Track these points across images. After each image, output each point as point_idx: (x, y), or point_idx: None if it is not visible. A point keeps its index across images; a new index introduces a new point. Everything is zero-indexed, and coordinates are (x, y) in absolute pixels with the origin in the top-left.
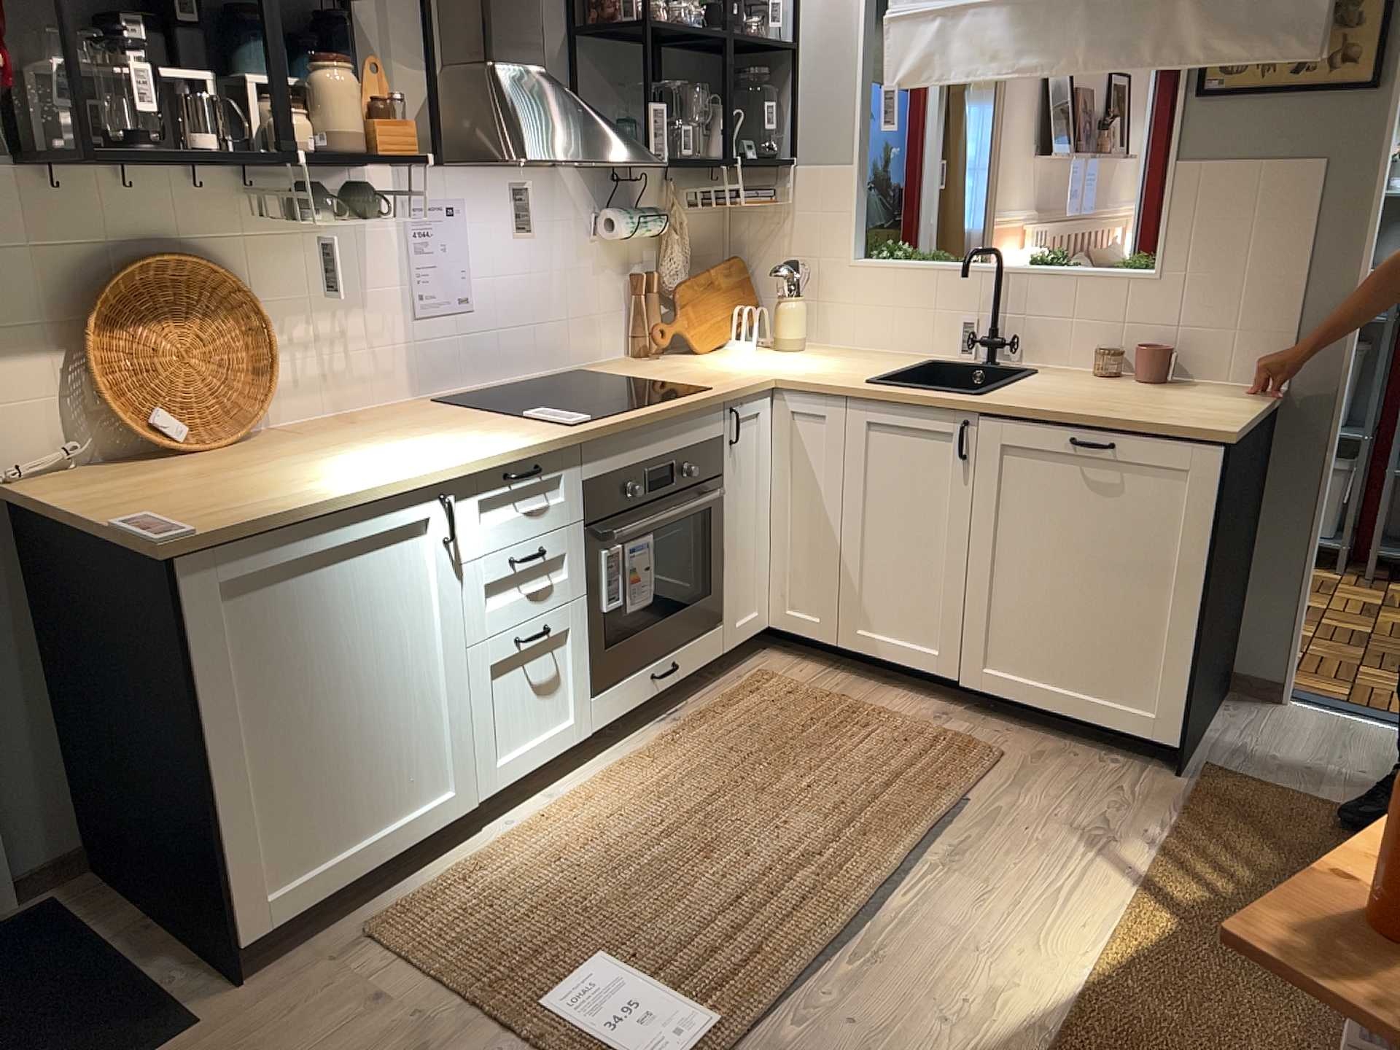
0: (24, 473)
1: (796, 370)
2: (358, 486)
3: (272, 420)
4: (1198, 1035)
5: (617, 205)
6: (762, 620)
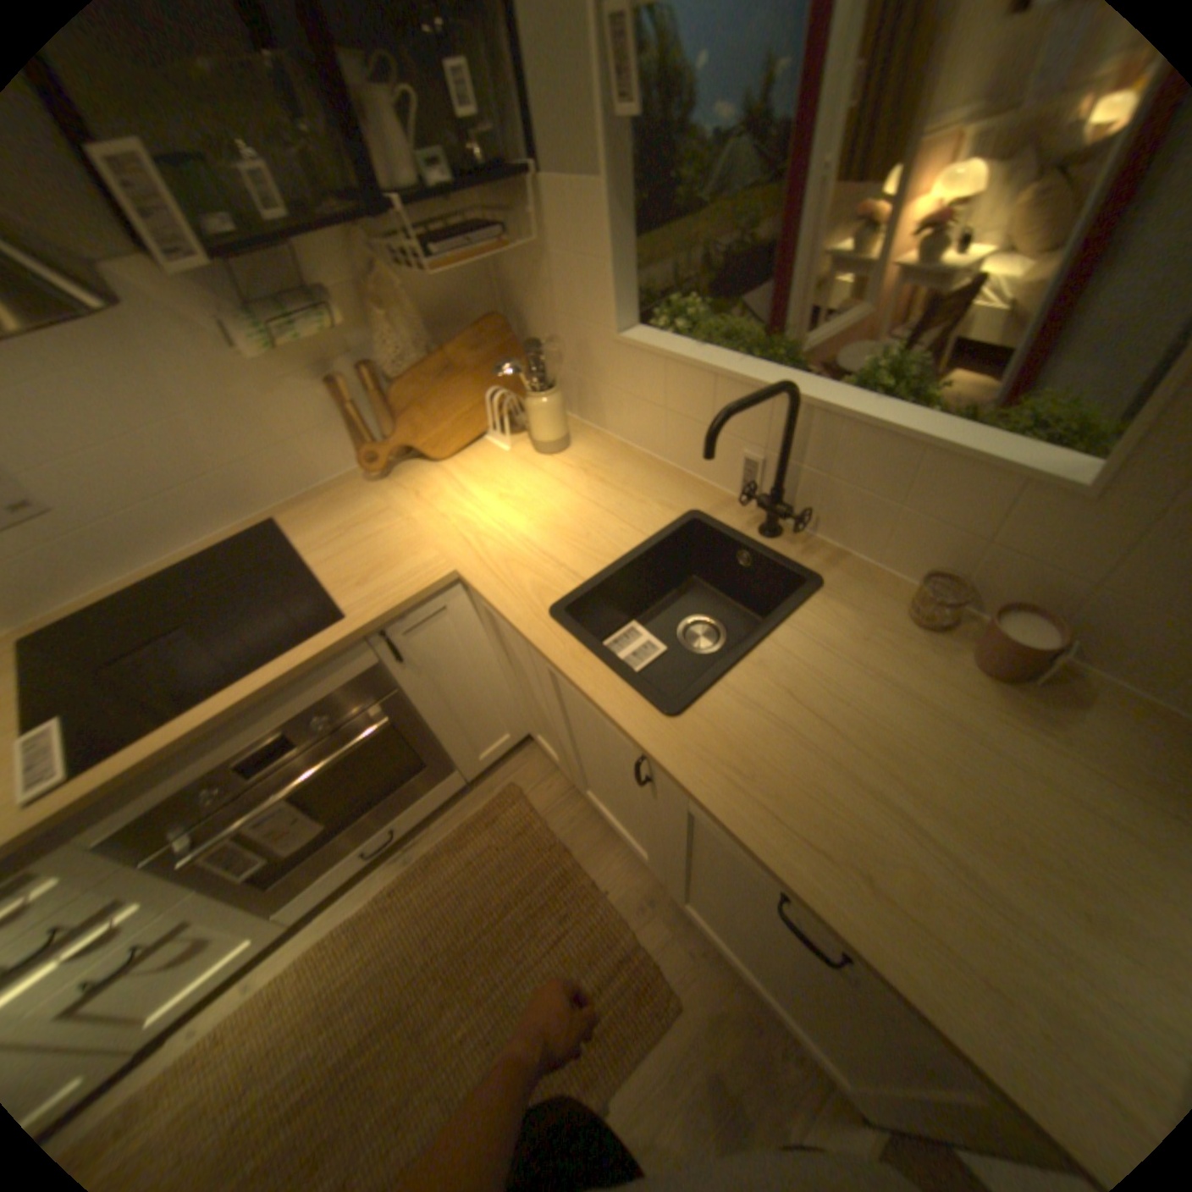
0: None
1: (504, 532)
2: None
3: None
4: None
5: (267, 286)
6: (512, 736)
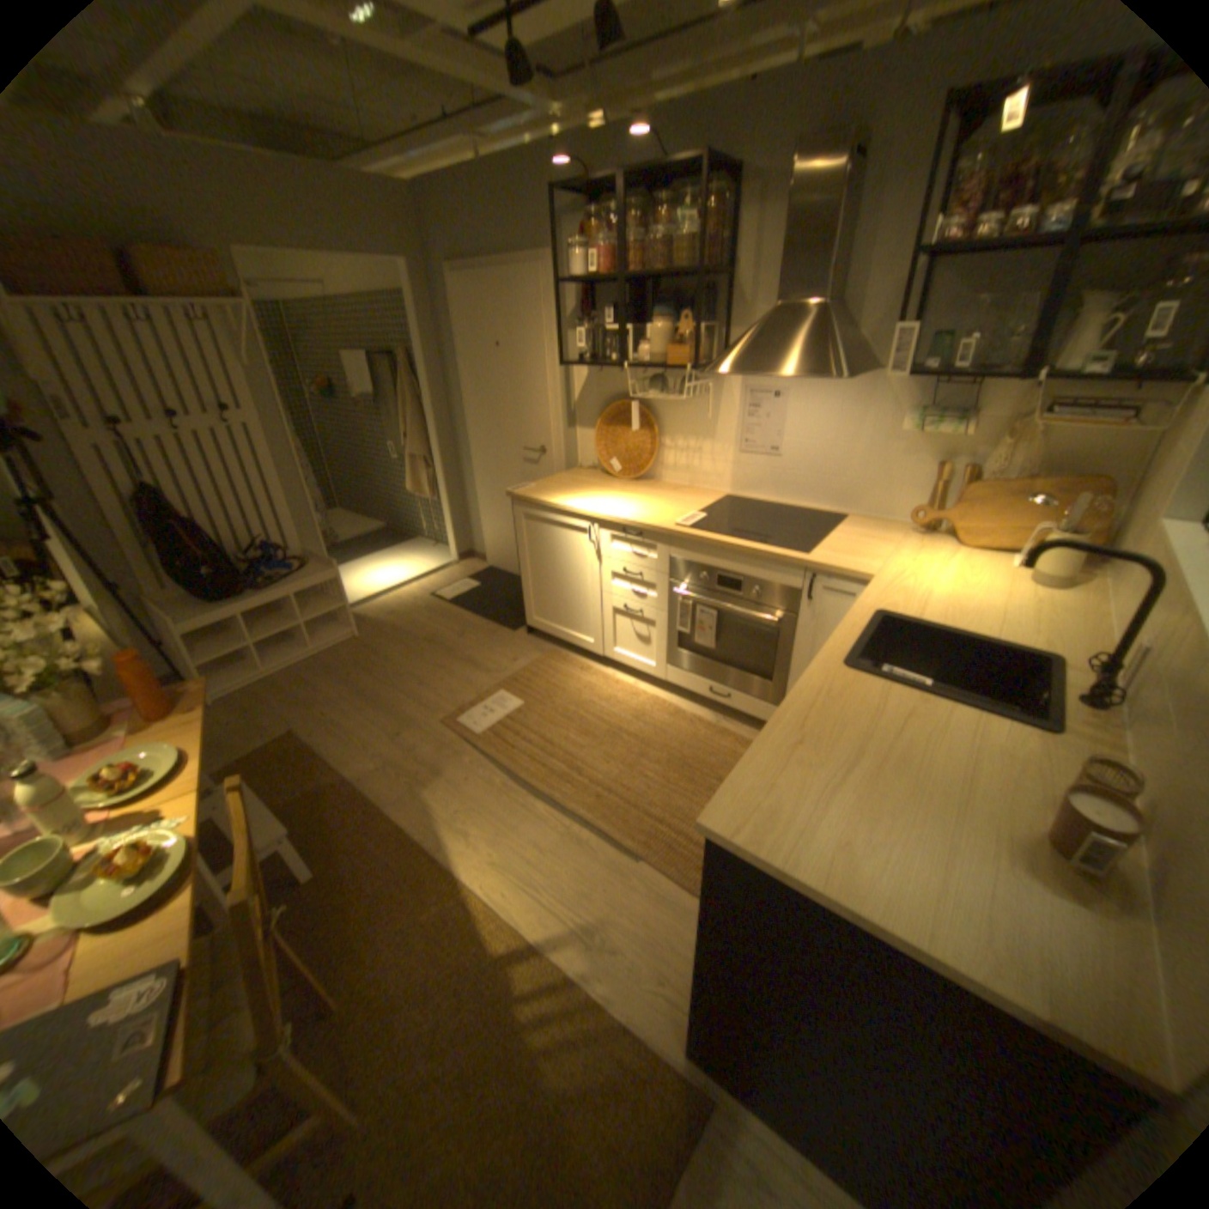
0: (582, 466)
1: (926, 585)
2: (565, 504)
3: (662, 478)
4: (408, 924)
5: (950, 404)
6: None
